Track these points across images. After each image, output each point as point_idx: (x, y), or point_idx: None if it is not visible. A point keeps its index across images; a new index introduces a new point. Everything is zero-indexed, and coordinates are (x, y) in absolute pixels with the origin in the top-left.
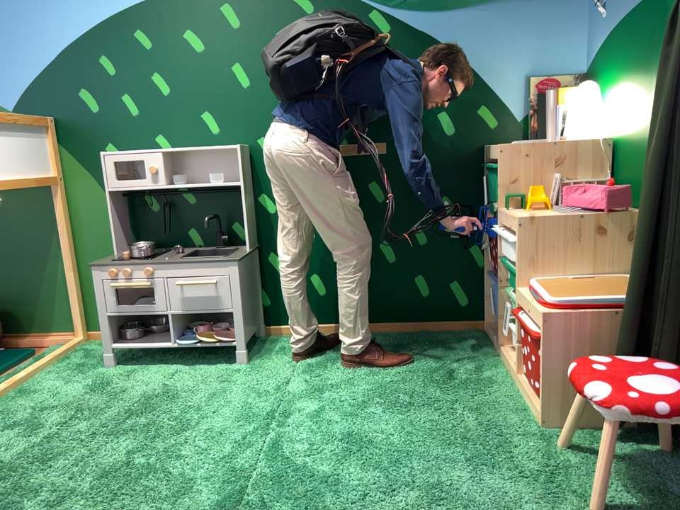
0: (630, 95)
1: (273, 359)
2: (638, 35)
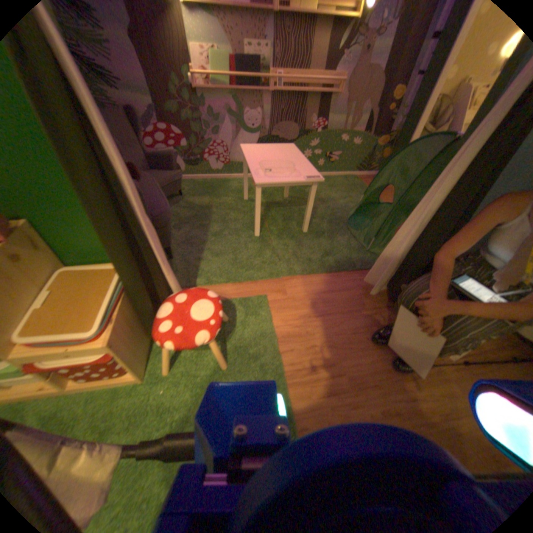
0: None
1: None
2: None
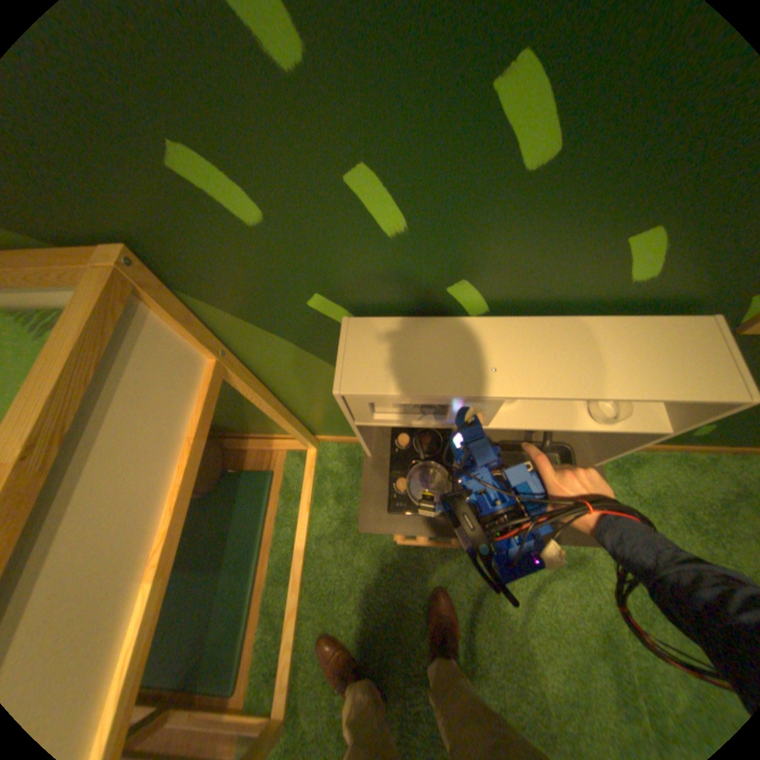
0: None
1: None
2: None
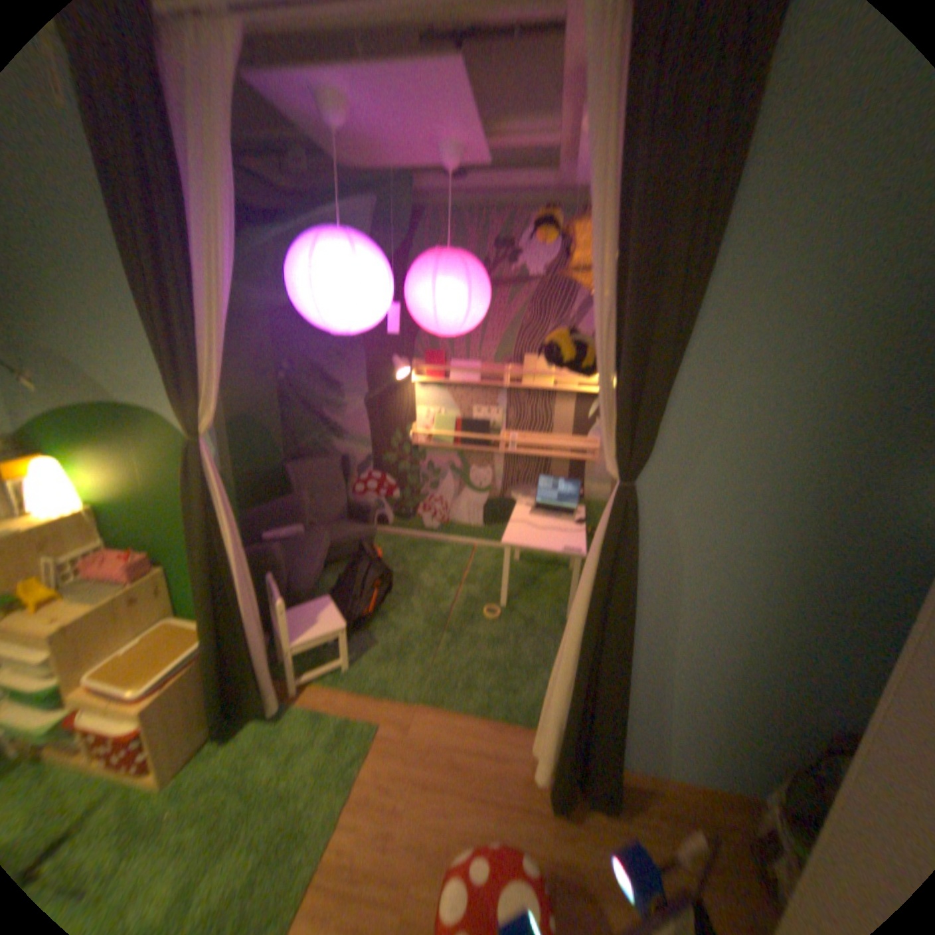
0: (105, 477)
1: None
2: (101, 431)
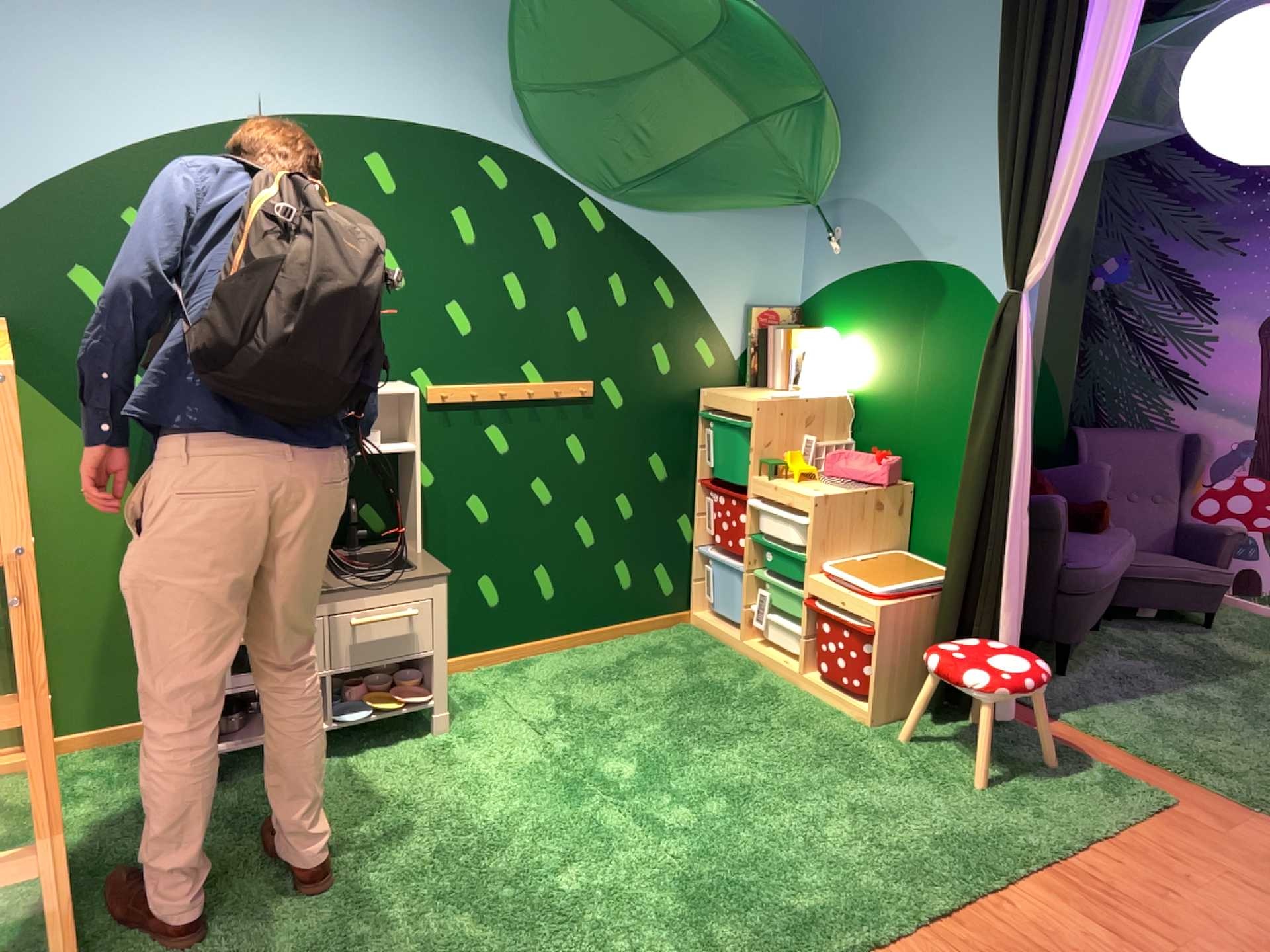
0: (876, 357)
1: (476, 710)
2: (890, 299)
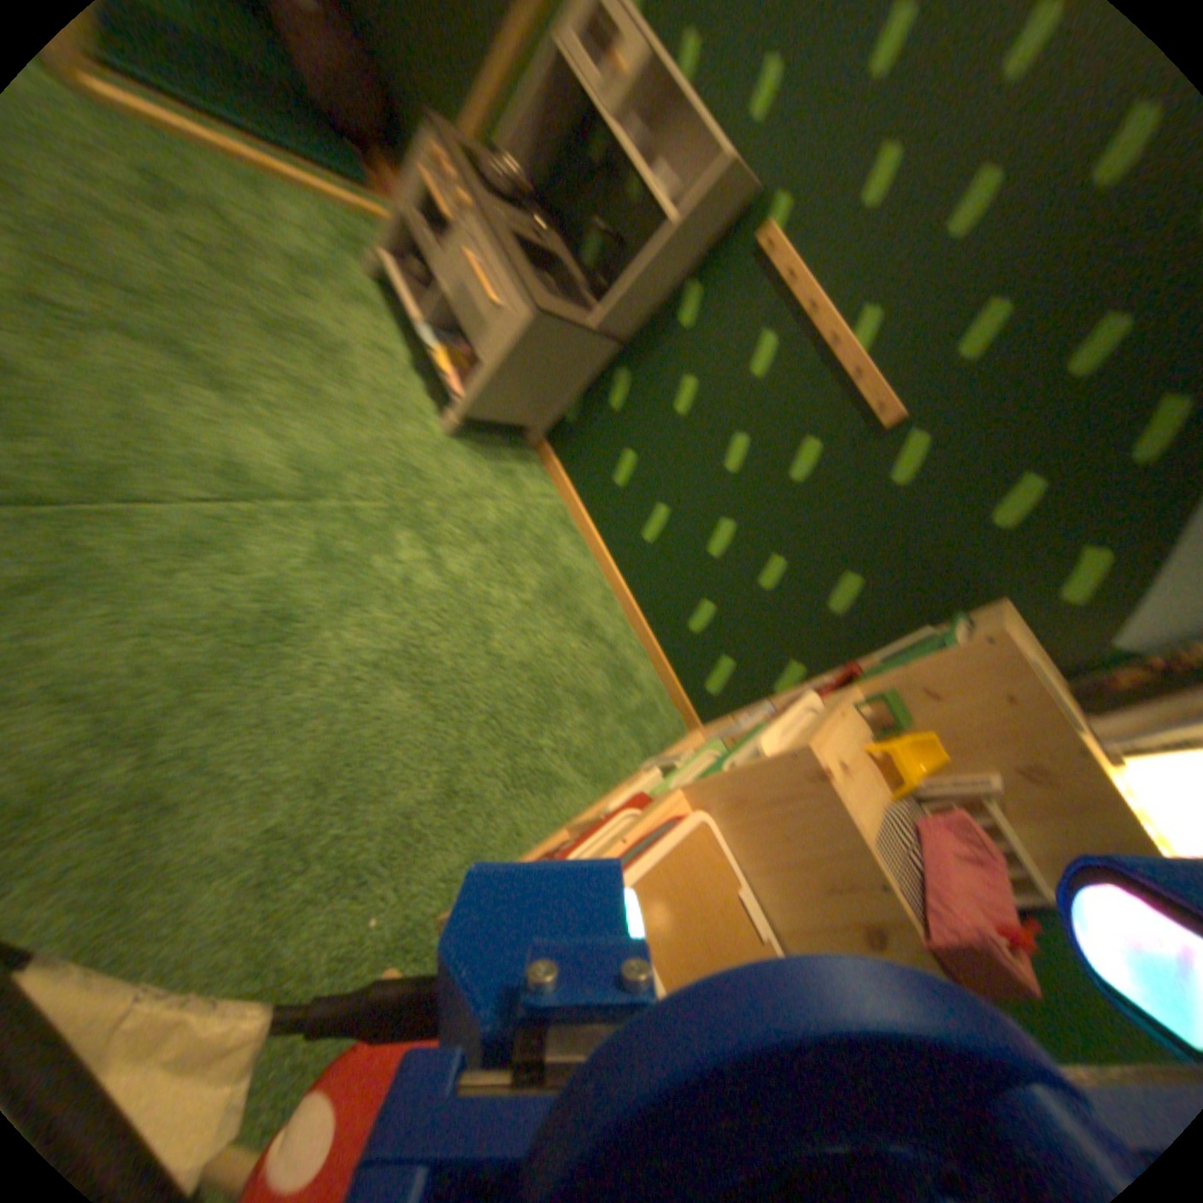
0: None
1: (482, 471)
2: None
